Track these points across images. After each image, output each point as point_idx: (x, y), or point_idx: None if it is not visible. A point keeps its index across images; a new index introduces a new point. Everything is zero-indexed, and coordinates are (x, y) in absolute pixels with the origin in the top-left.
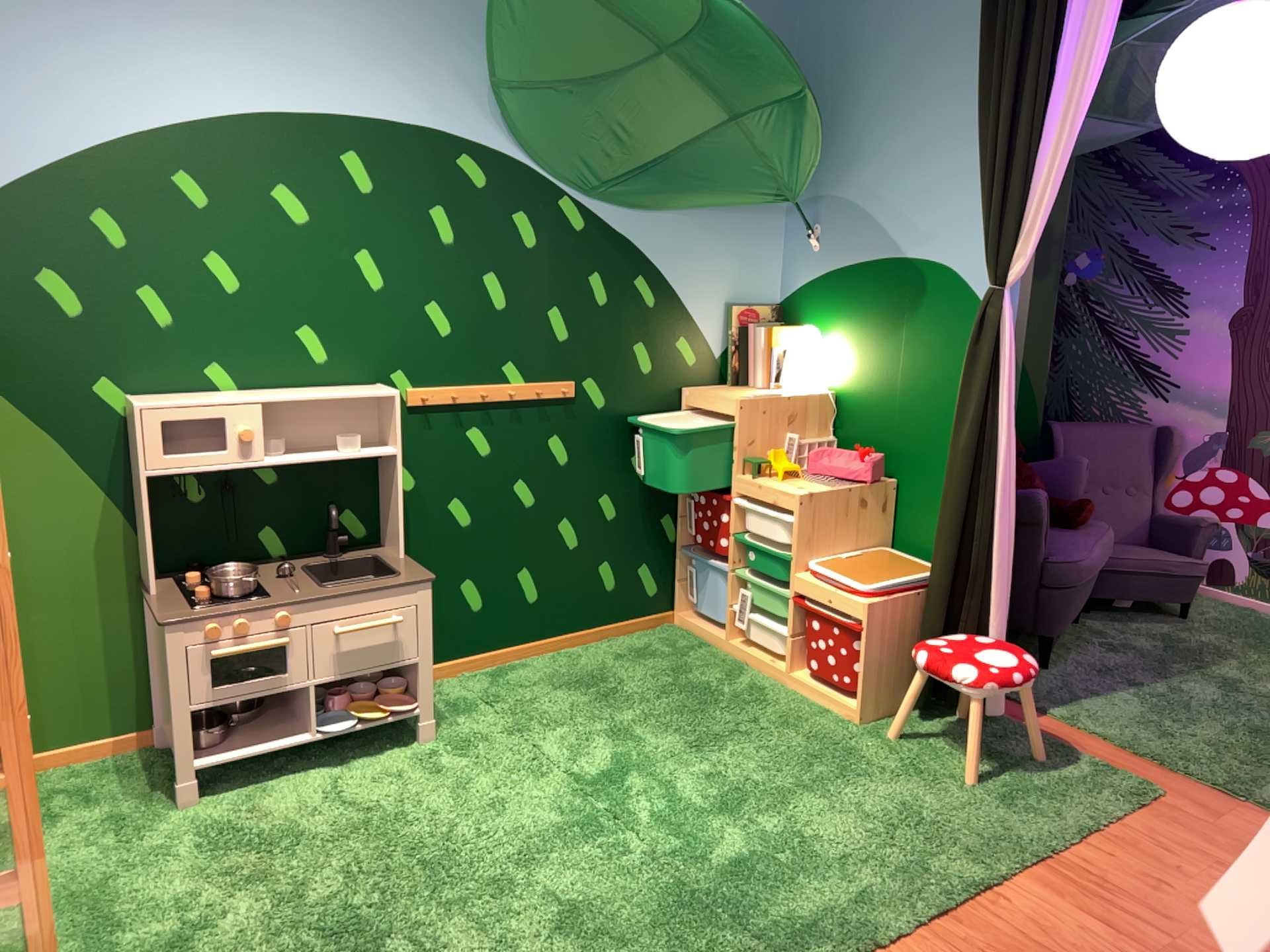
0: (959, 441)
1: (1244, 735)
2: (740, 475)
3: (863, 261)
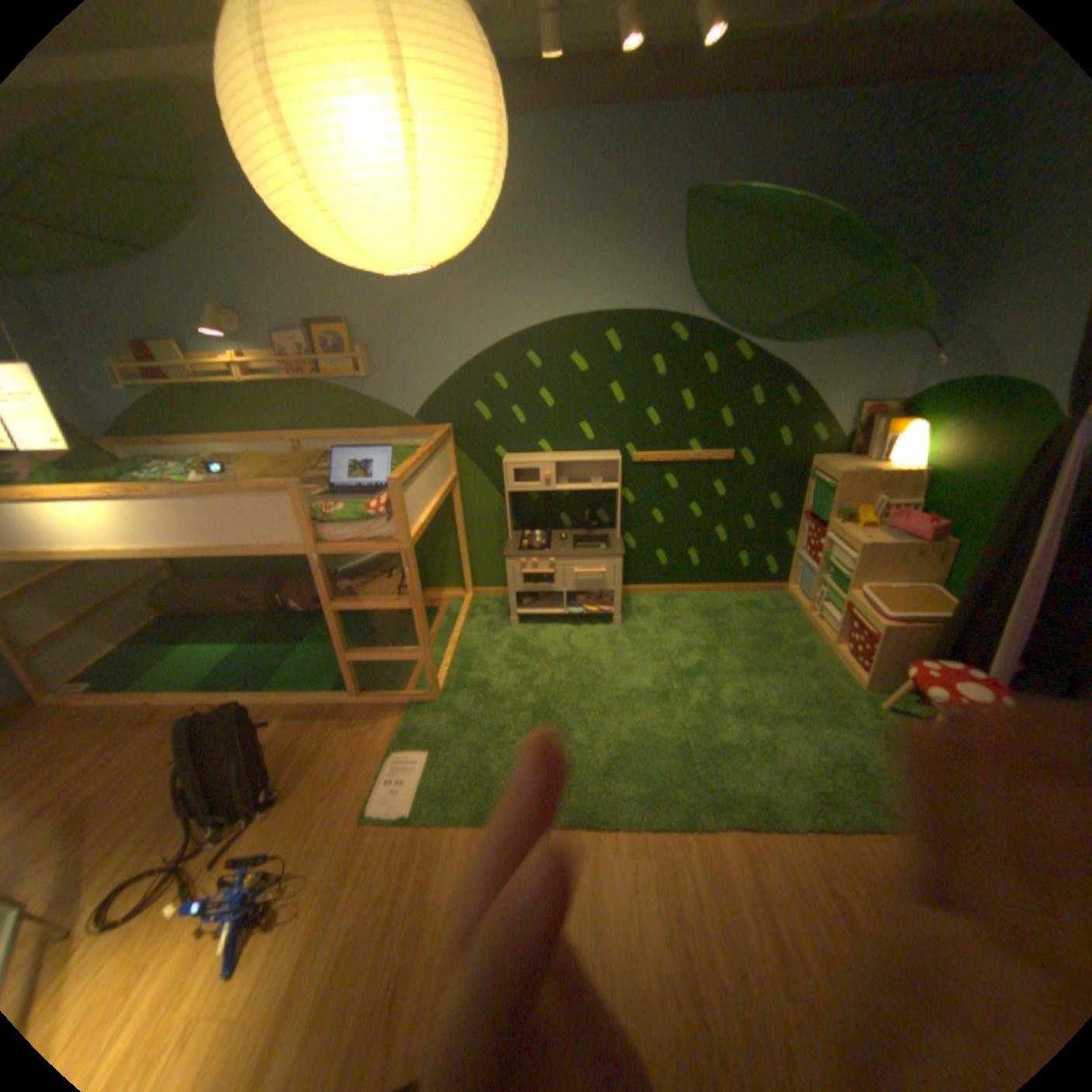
0: (997, 535)
1: None
2: (832, 520)
3: (976, 377)
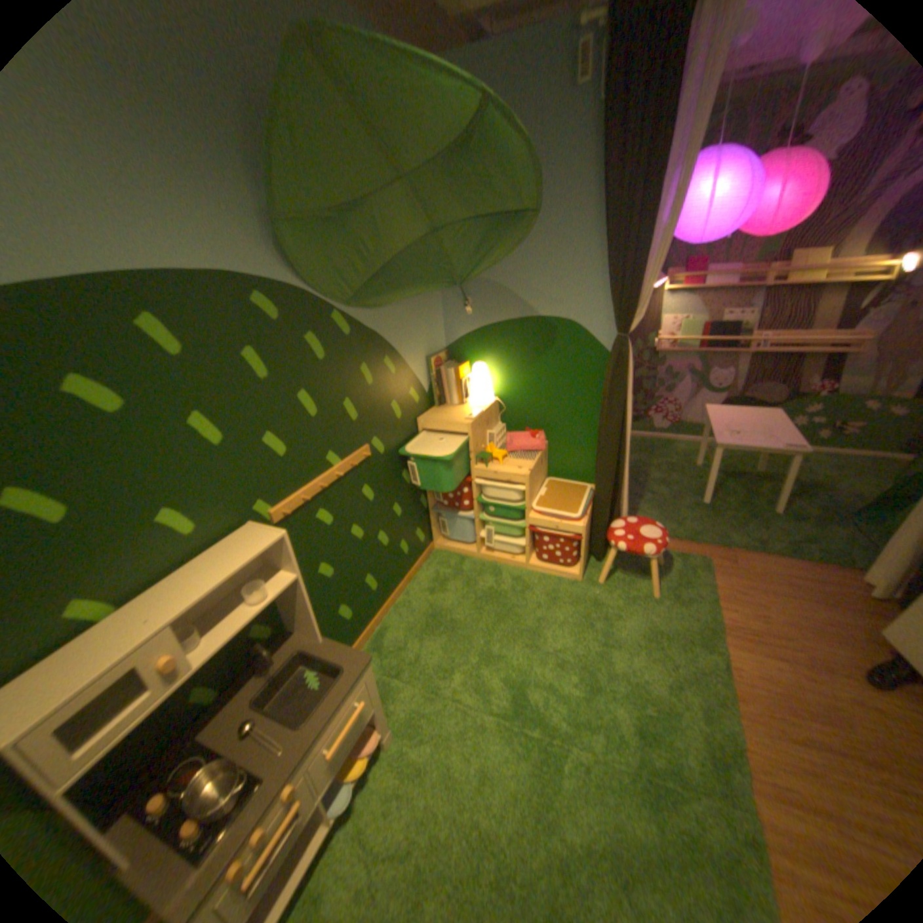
0: (609, 426)
1: (697, 511)
2: (475, 467)
3: (507, 320)
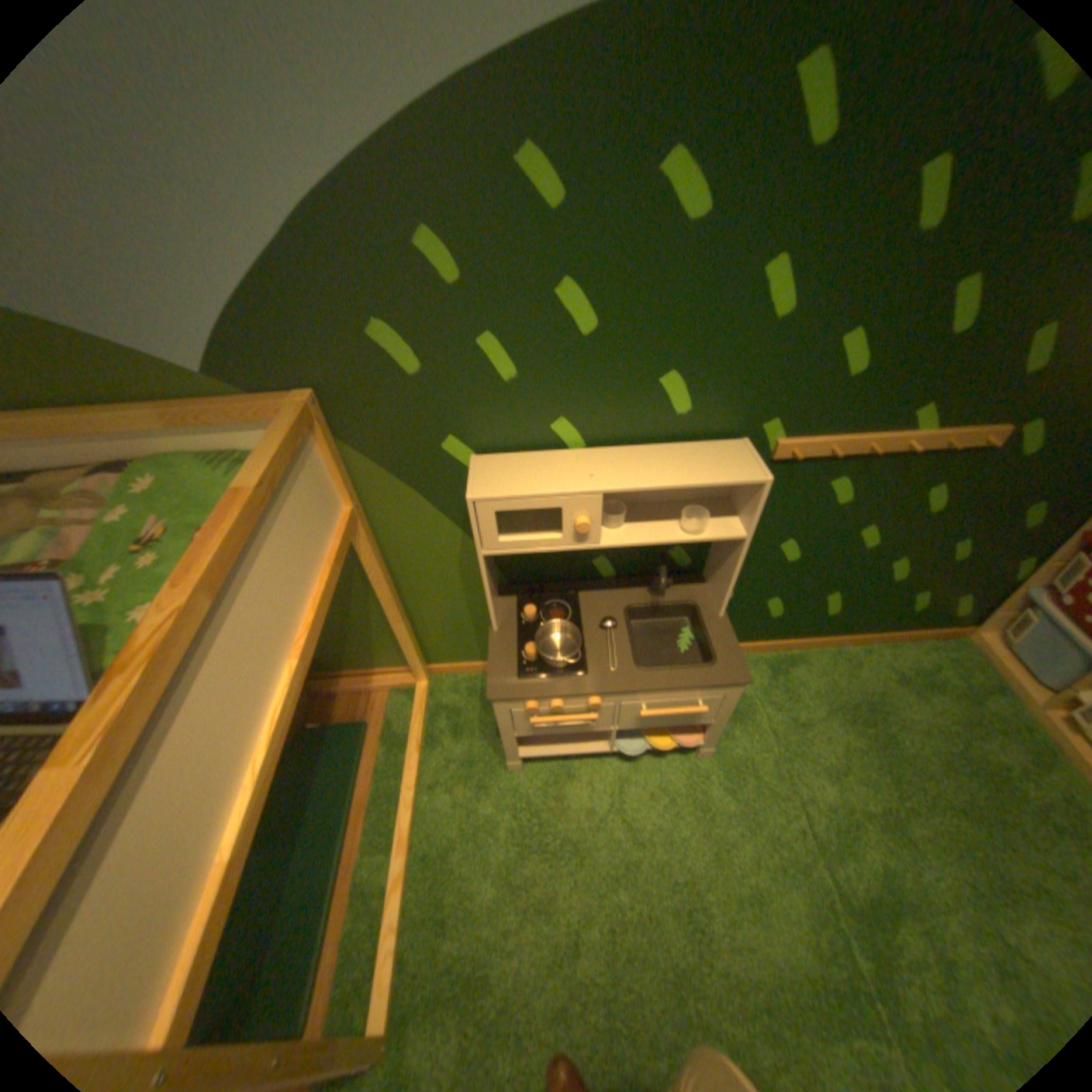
0: None
1: None
2: None
3: None
